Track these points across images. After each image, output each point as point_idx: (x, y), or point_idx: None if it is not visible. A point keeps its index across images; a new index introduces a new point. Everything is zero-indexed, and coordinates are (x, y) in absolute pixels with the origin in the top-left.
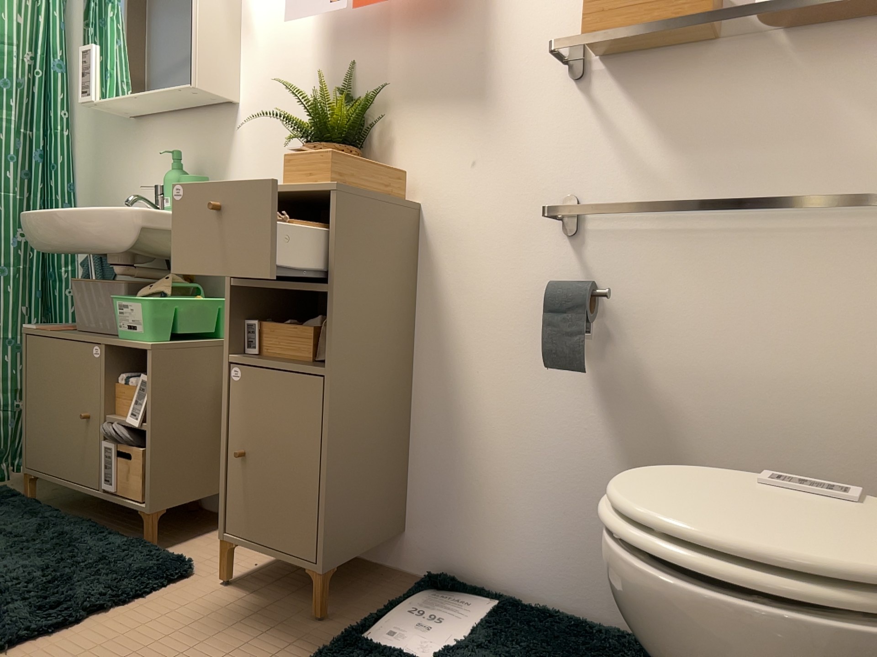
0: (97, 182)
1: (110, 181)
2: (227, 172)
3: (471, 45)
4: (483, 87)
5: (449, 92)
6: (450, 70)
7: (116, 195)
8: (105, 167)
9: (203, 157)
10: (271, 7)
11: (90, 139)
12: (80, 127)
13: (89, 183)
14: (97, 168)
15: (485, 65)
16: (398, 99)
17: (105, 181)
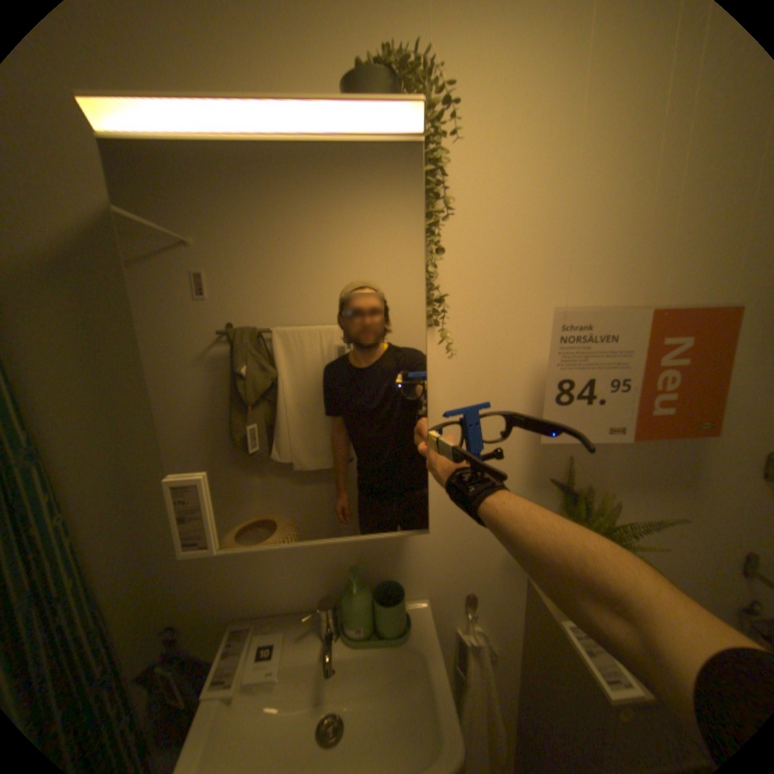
0: (147, 585)
1: (176, 582)
2: (400, 559)
3: (691, 451)
4: (697, 483)
5: (667, 486)
6: (670, 469)
7: (194, 597)
8: (161, 567)
9: (359, 547)
10: (460, 394)
11: (114, 535)
12: (82, 519)
13: (126, 588)
14: (143, 568)
15: (700, 467)
16: (618, 490)
17: (165, 583)
